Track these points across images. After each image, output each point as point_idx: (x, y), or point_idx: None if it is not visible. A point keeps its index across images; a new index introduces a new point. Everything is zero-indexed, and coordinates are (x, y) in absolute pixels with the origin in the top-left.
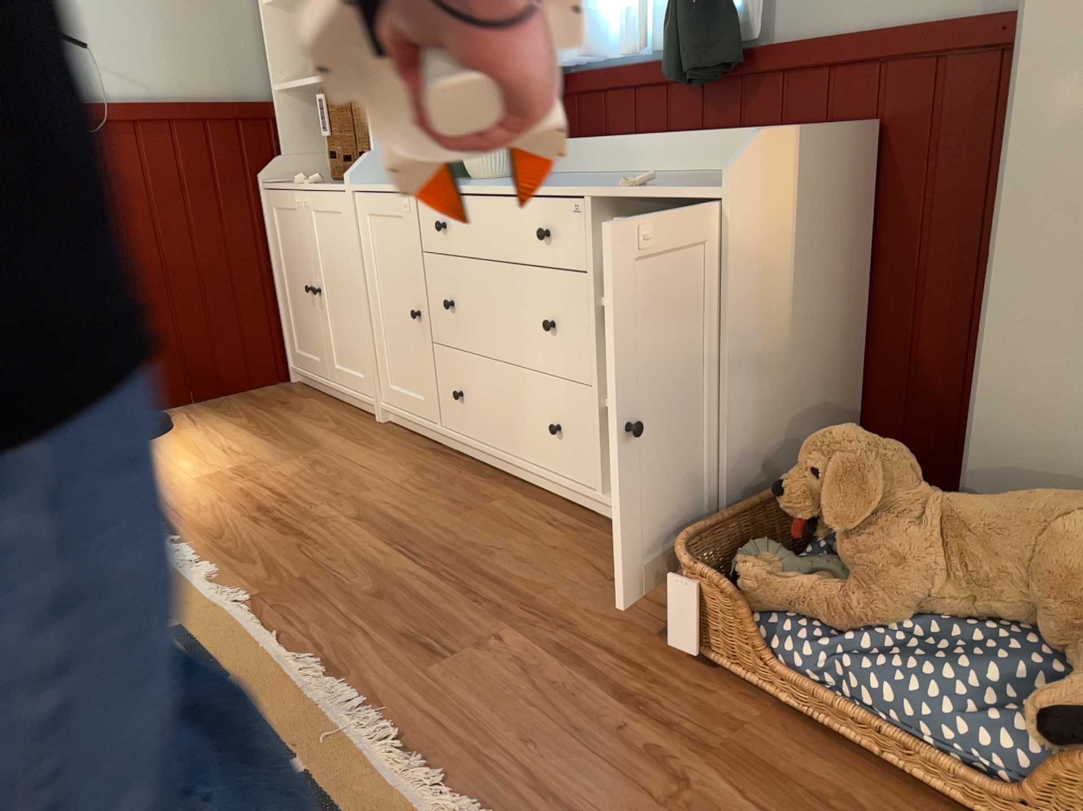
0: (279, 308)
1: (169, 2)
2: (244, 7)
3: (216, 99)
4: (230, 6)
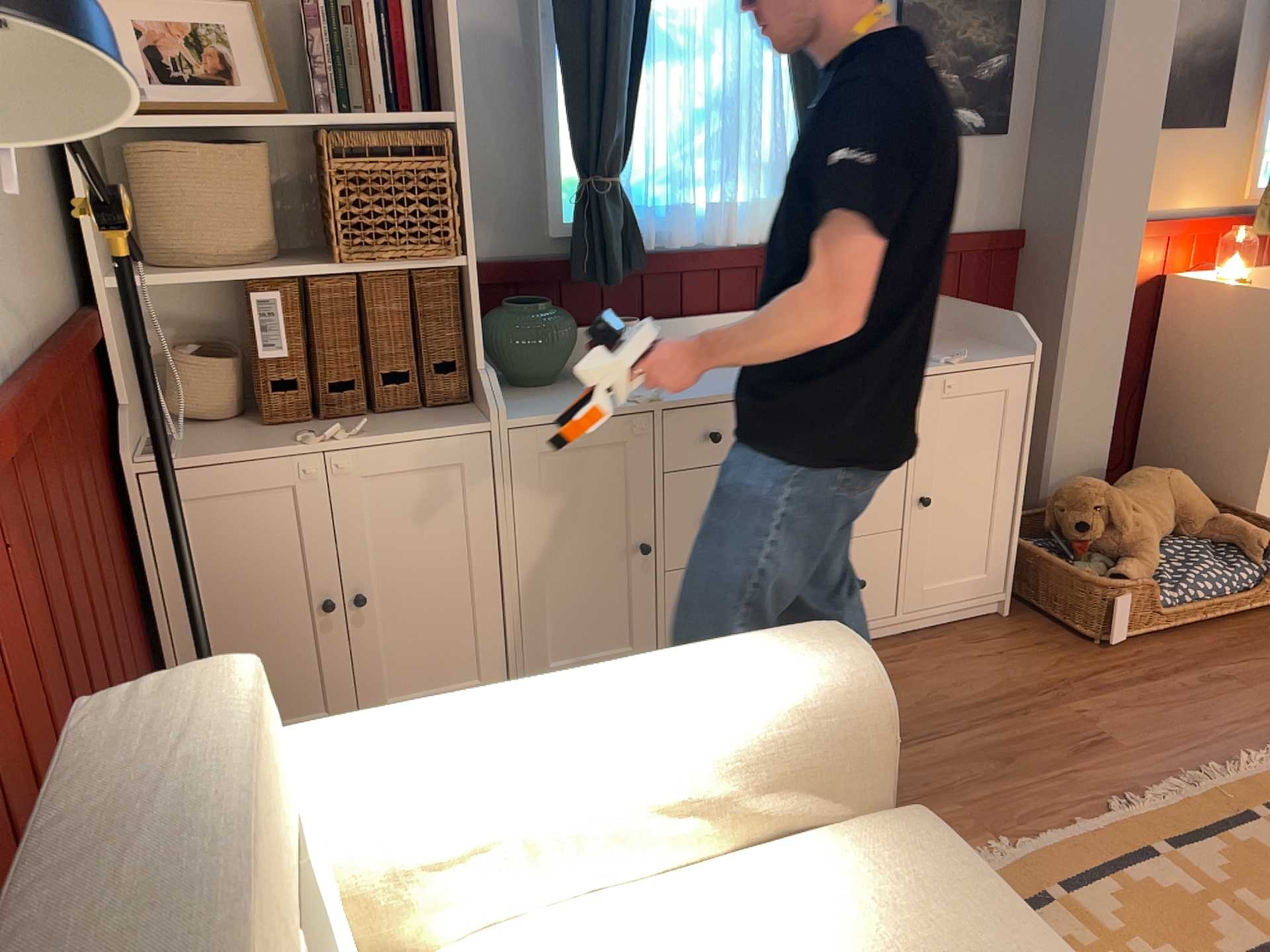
0: None
1: None
2: None
3: (52, 314)
4: None
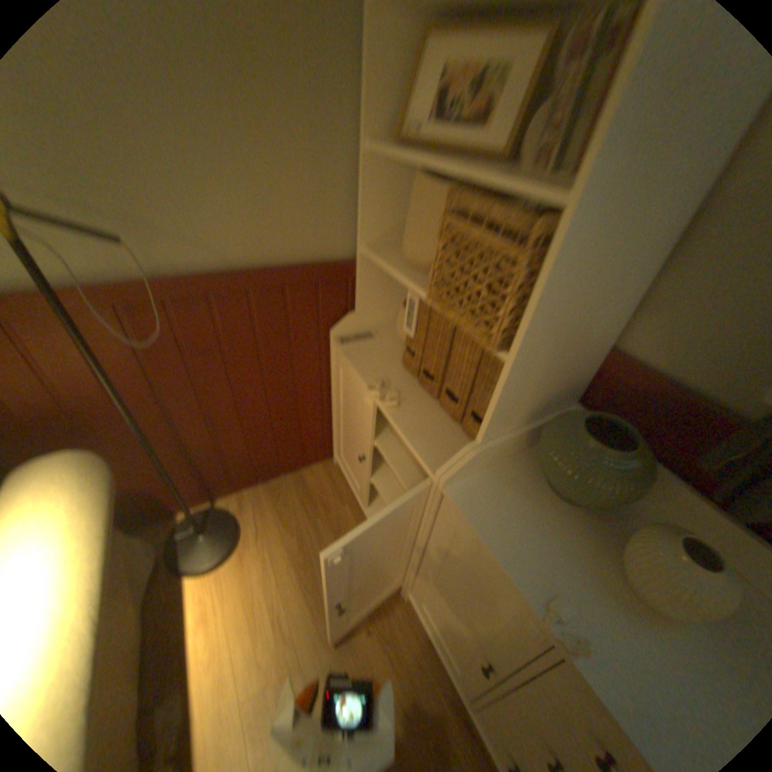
0: (333, 419)
1: (247, 126)
2: (344, 134)
3: (297, 252)
4: (326, 132)
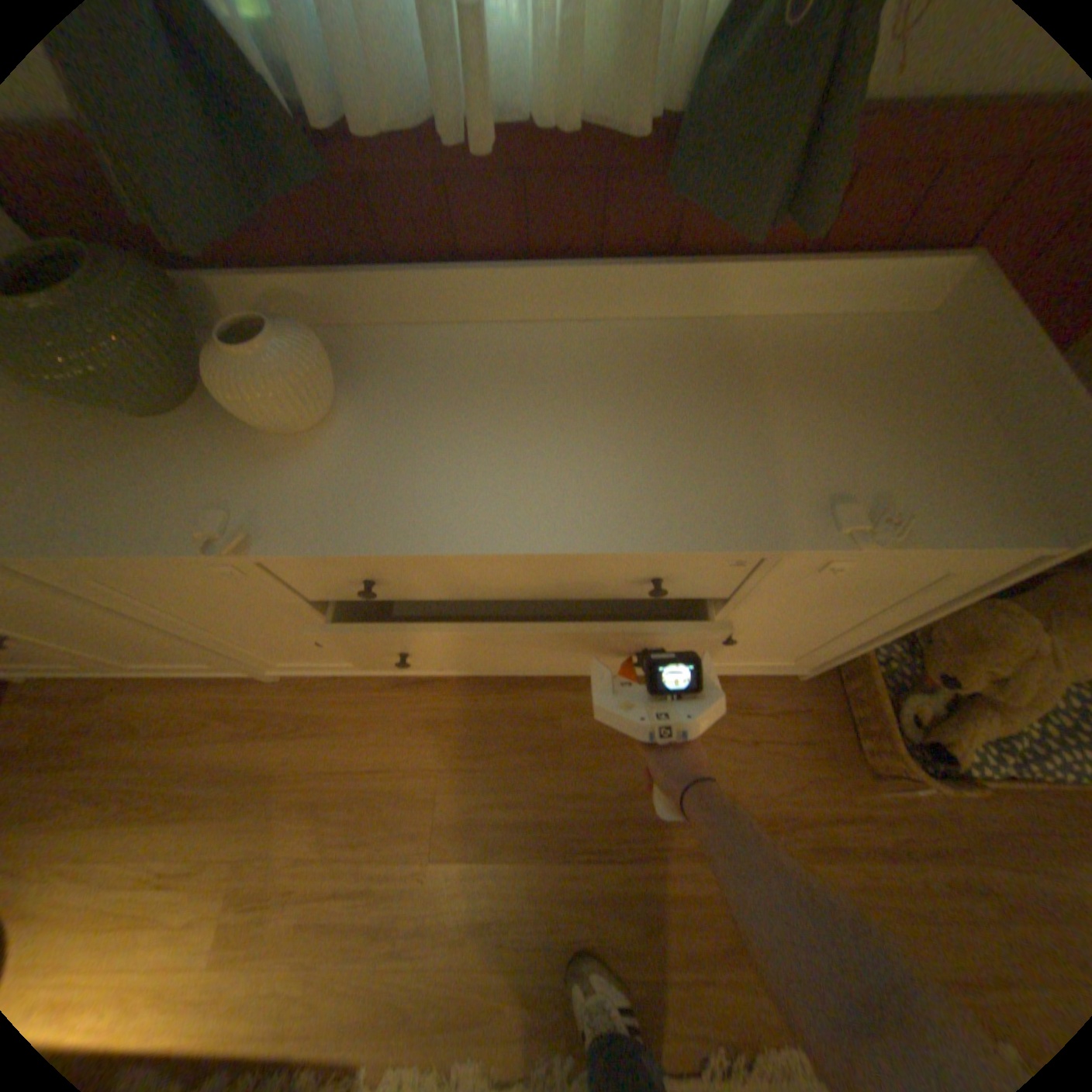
0: None
1: None
2: None
3: None
4: None
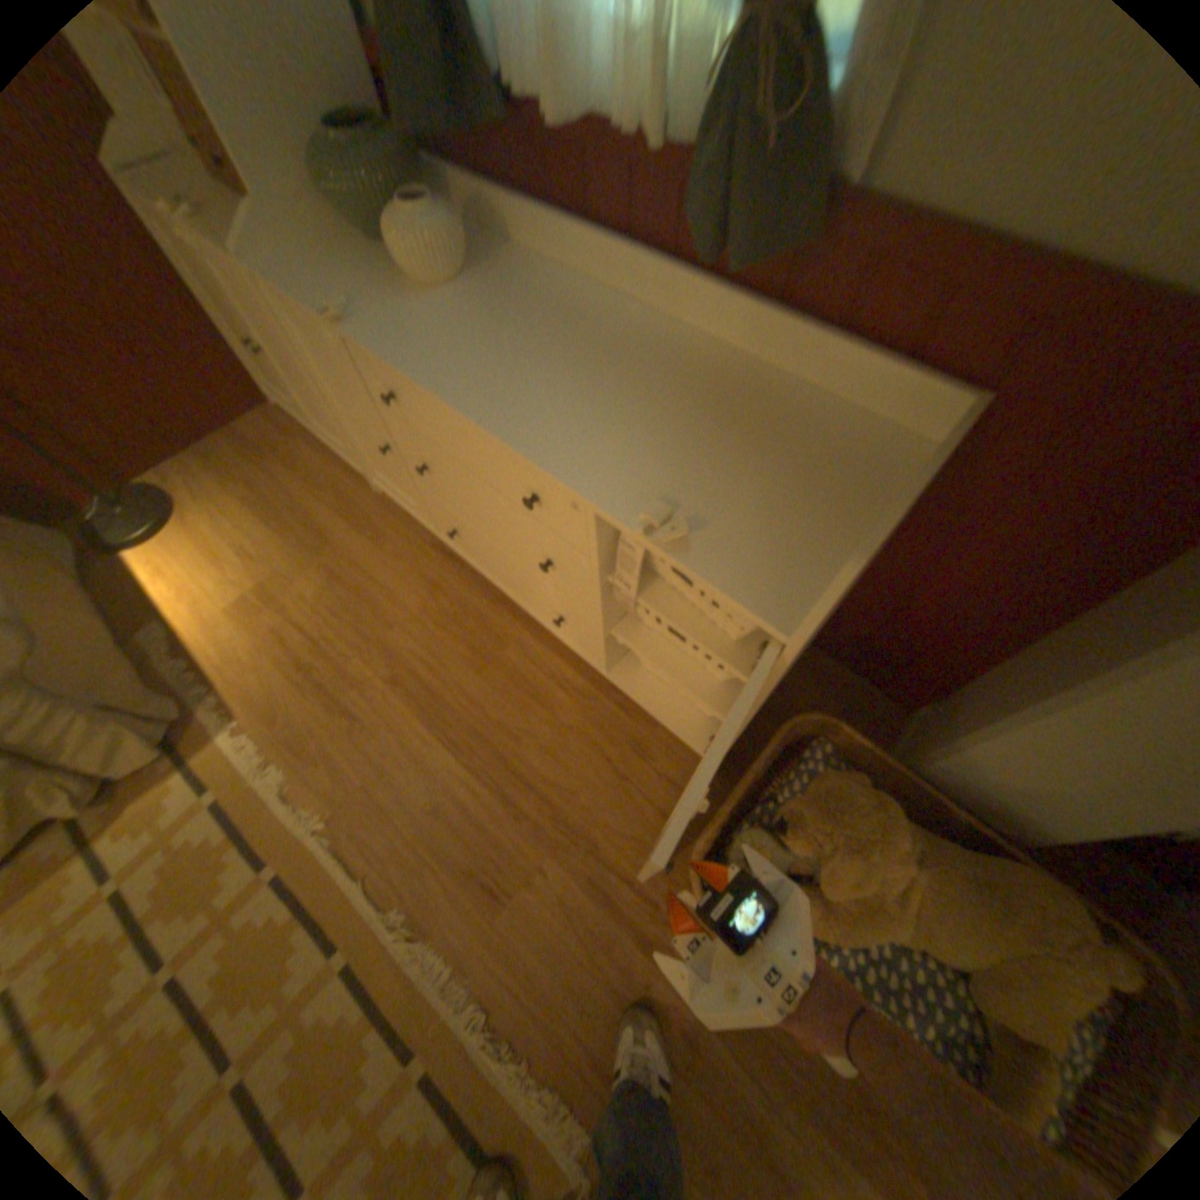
0: (218, 332)
1: None
2: None
3: None
4: None
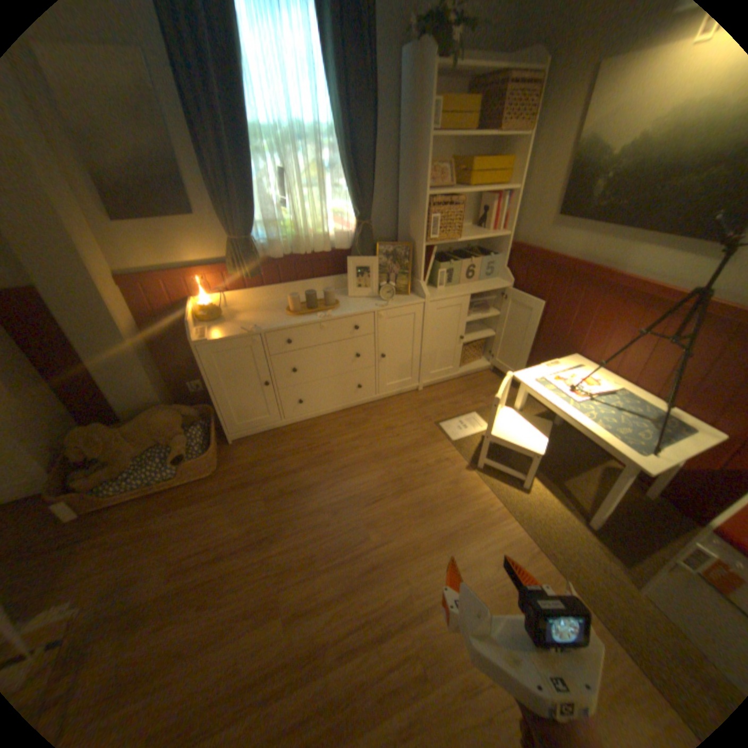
0: None
1: None
2: None
3: None
4: None
